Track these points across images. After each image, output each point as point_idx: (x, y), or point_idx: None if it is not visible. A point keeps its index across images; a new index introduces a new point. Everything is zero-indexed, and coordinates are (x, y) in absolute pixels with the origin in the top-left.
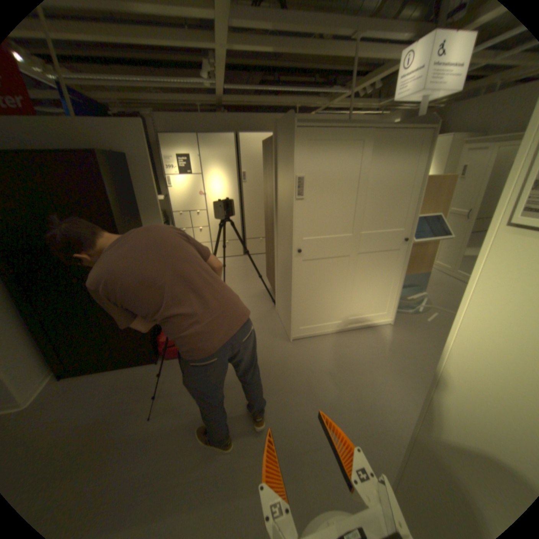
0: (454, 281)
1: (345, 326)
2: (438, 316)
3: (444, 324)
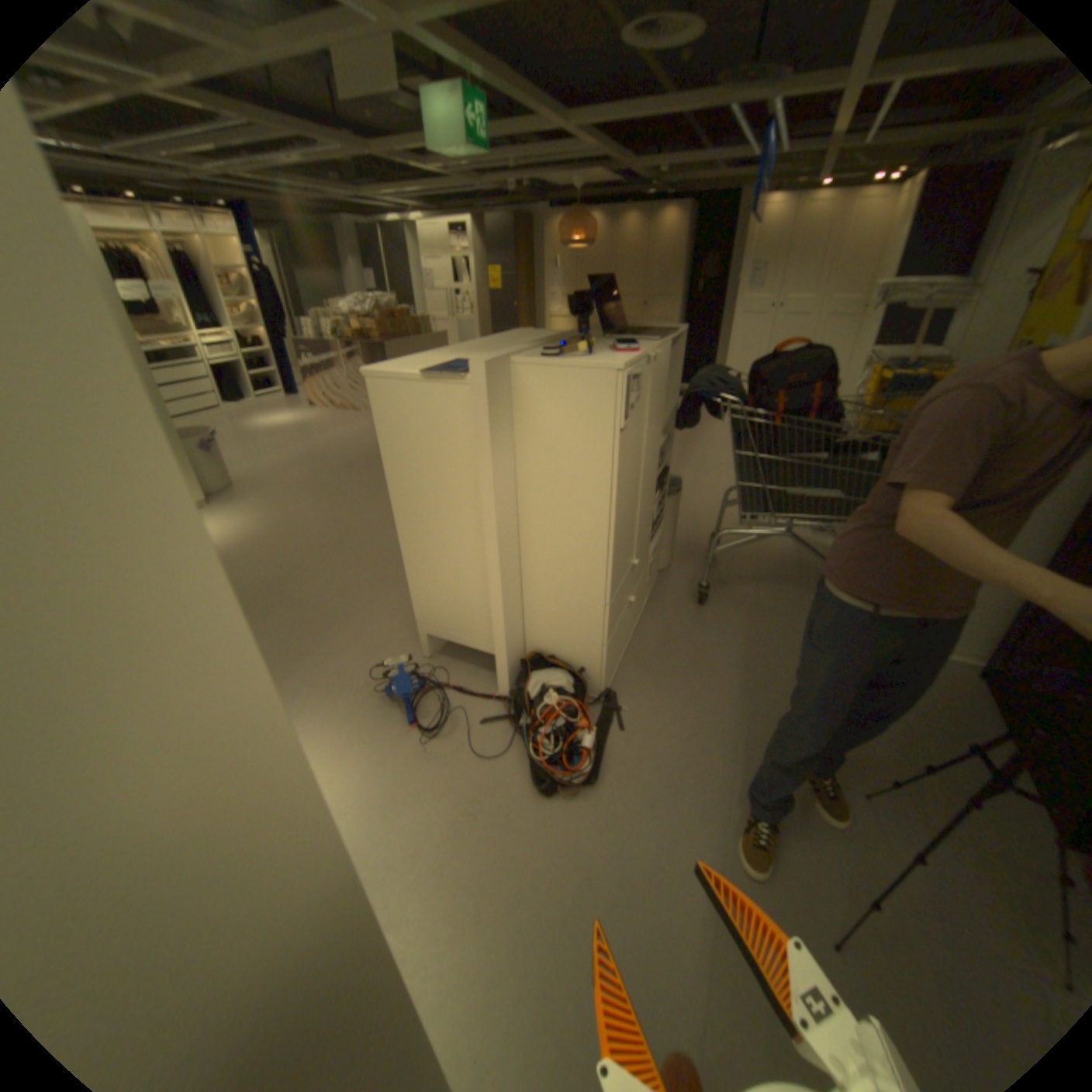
0: None
1: None
2: None
3: None
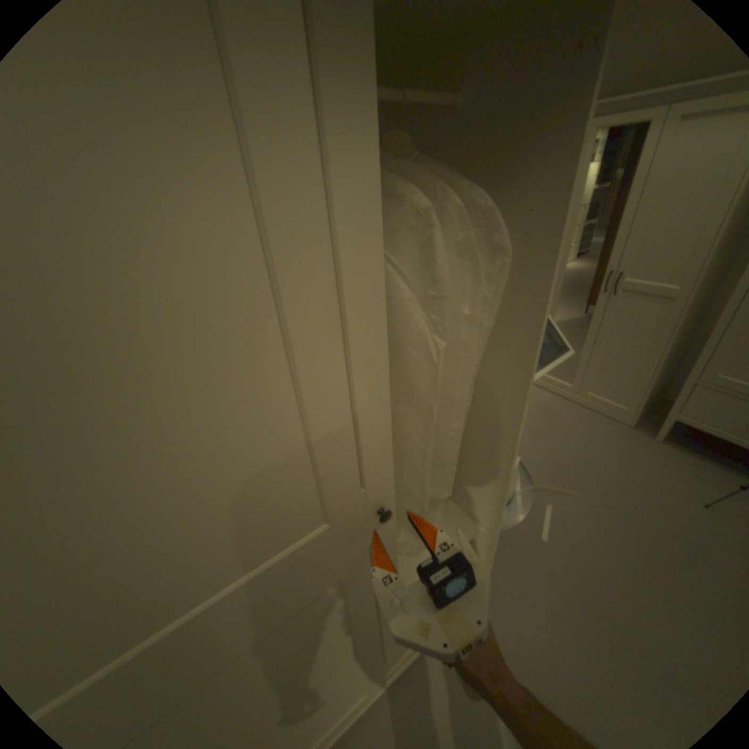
0: (537, 394)
1: (379, 691)
2: (553, 513)
3: (573, 538)
